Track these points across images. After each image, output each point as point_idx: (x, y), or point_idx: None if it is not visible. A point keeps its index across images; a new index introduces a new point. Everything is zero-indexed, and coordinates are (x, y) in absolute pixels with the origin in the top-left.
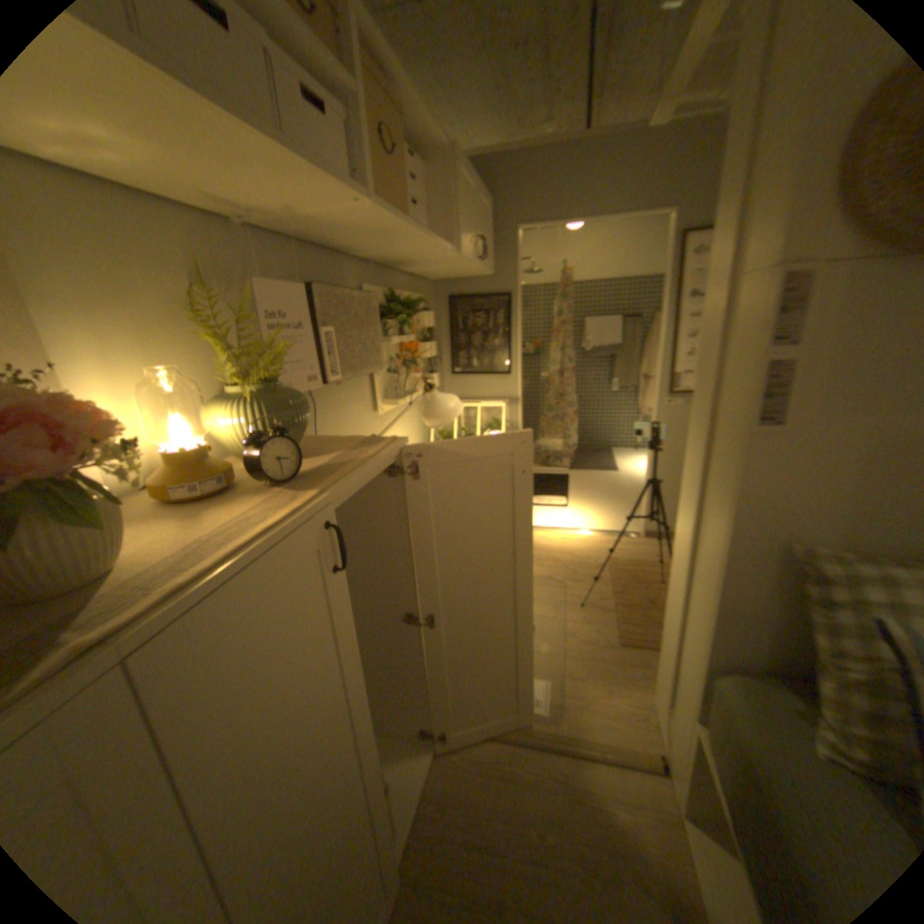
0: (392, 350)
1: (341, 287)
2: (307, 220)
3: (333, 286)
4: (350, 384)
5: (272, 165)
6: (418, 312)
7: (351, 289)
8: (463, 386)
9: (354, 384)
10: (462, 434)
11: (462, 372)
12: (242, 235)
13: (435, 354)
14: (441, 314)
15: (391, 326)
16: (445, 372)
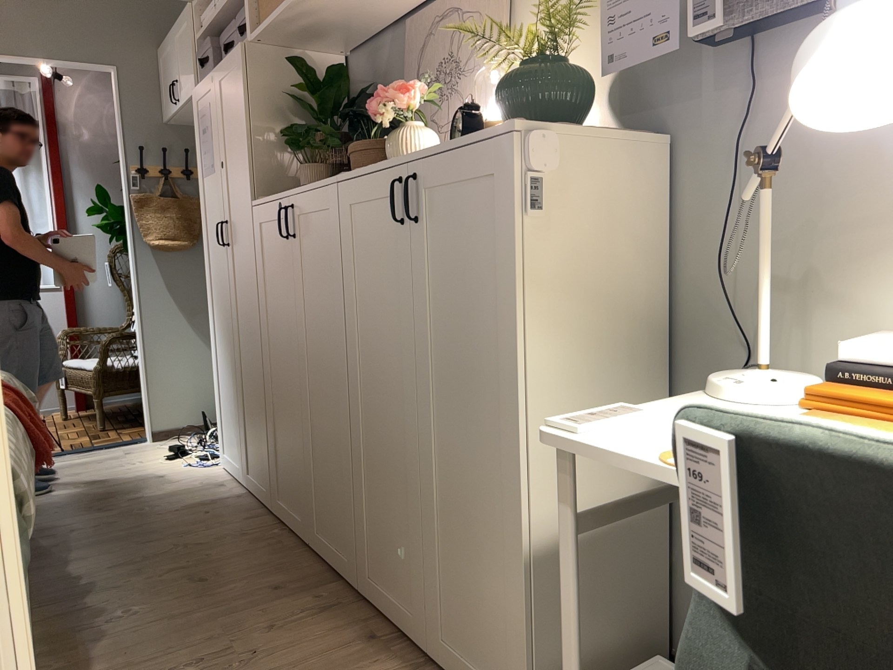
0: None
1: None
2: None
3: None
4: None
5: None
6: None
7: None
8: None
9: None
10: None
11: None
12: None
13: None
14: None
15: None
16: None
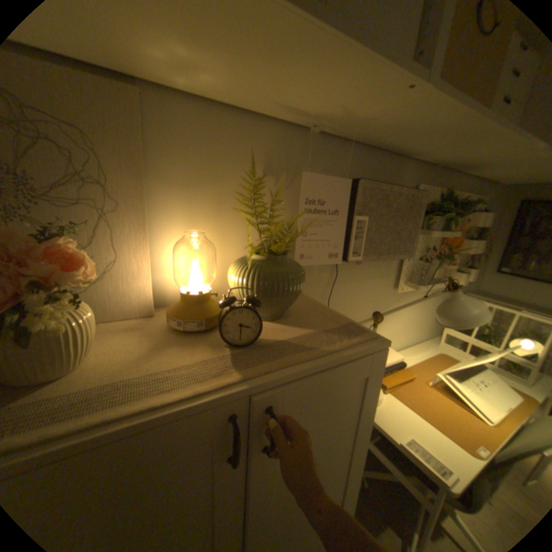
0: (433, 242)
1: (397, 185)
2: (371, 124)
3: (389, 183)
4: (378, 263)
5: (315, 53)
6: (475, 212)
7: (407, 187)
8: (508, 286)
9: (382, 264)
10: (486, 332)
11: (511, 273)
12: (312, 140)
13: (483, 252)
14: (506, 216)
15: (439, 221)
16: (490, 269)
